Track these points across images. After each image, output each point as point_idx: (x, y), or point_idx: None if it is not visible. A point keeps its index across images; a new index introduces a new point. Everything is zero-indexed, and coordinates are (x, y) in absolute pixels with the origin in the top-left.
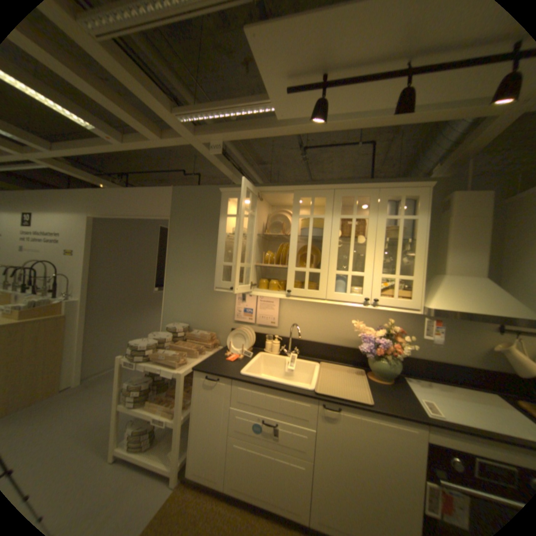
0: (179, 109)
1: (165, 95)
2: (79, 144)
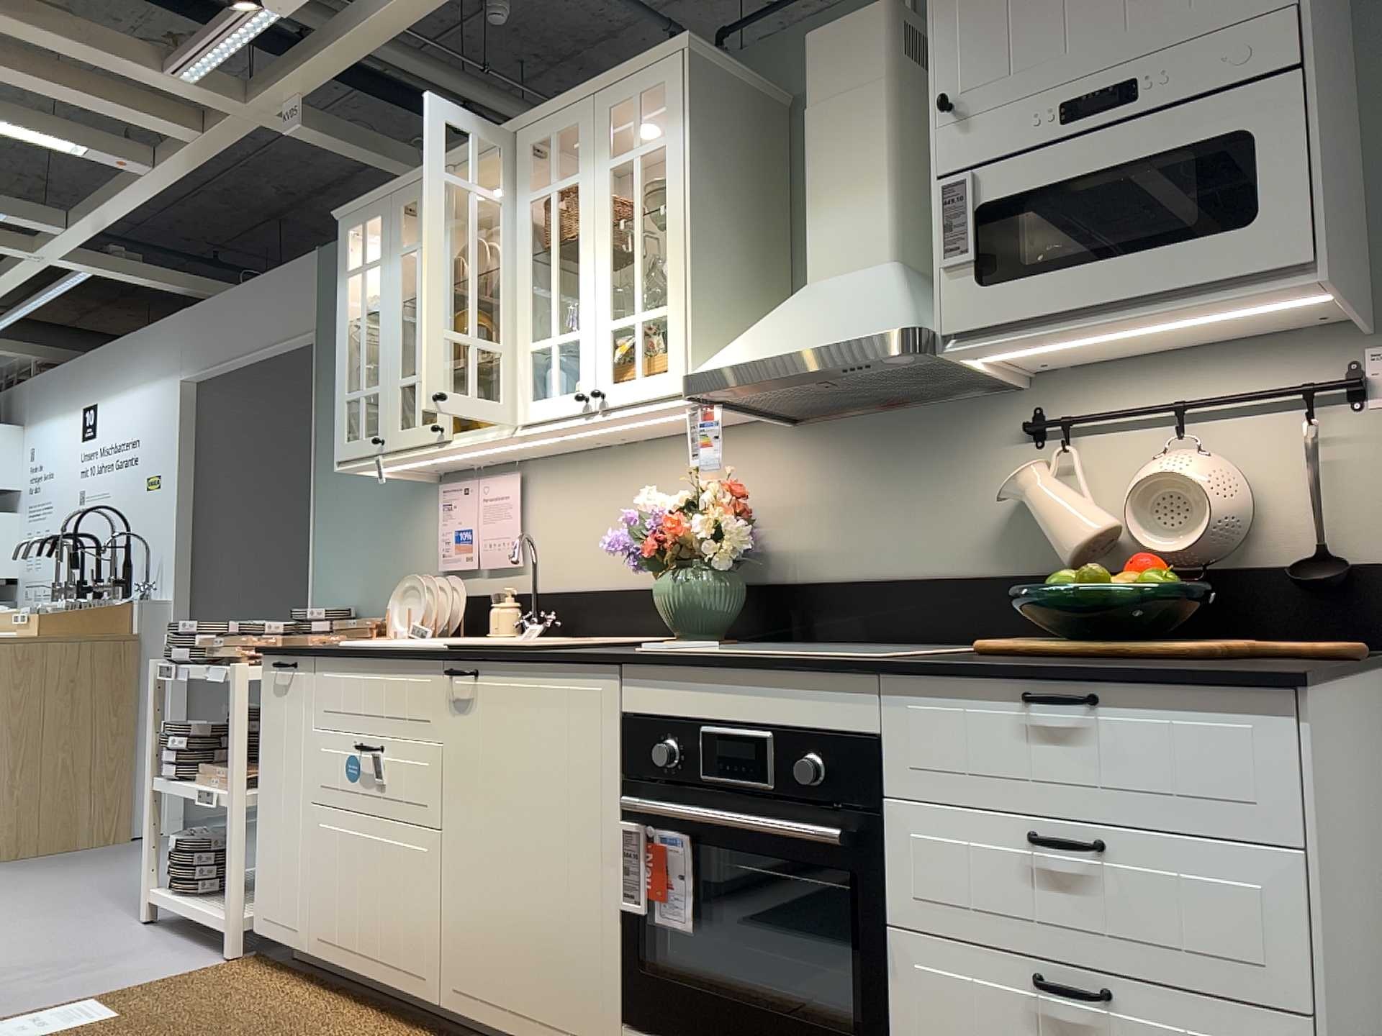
0: (177, 64)
1: (154, 46)
2: (107, 200)
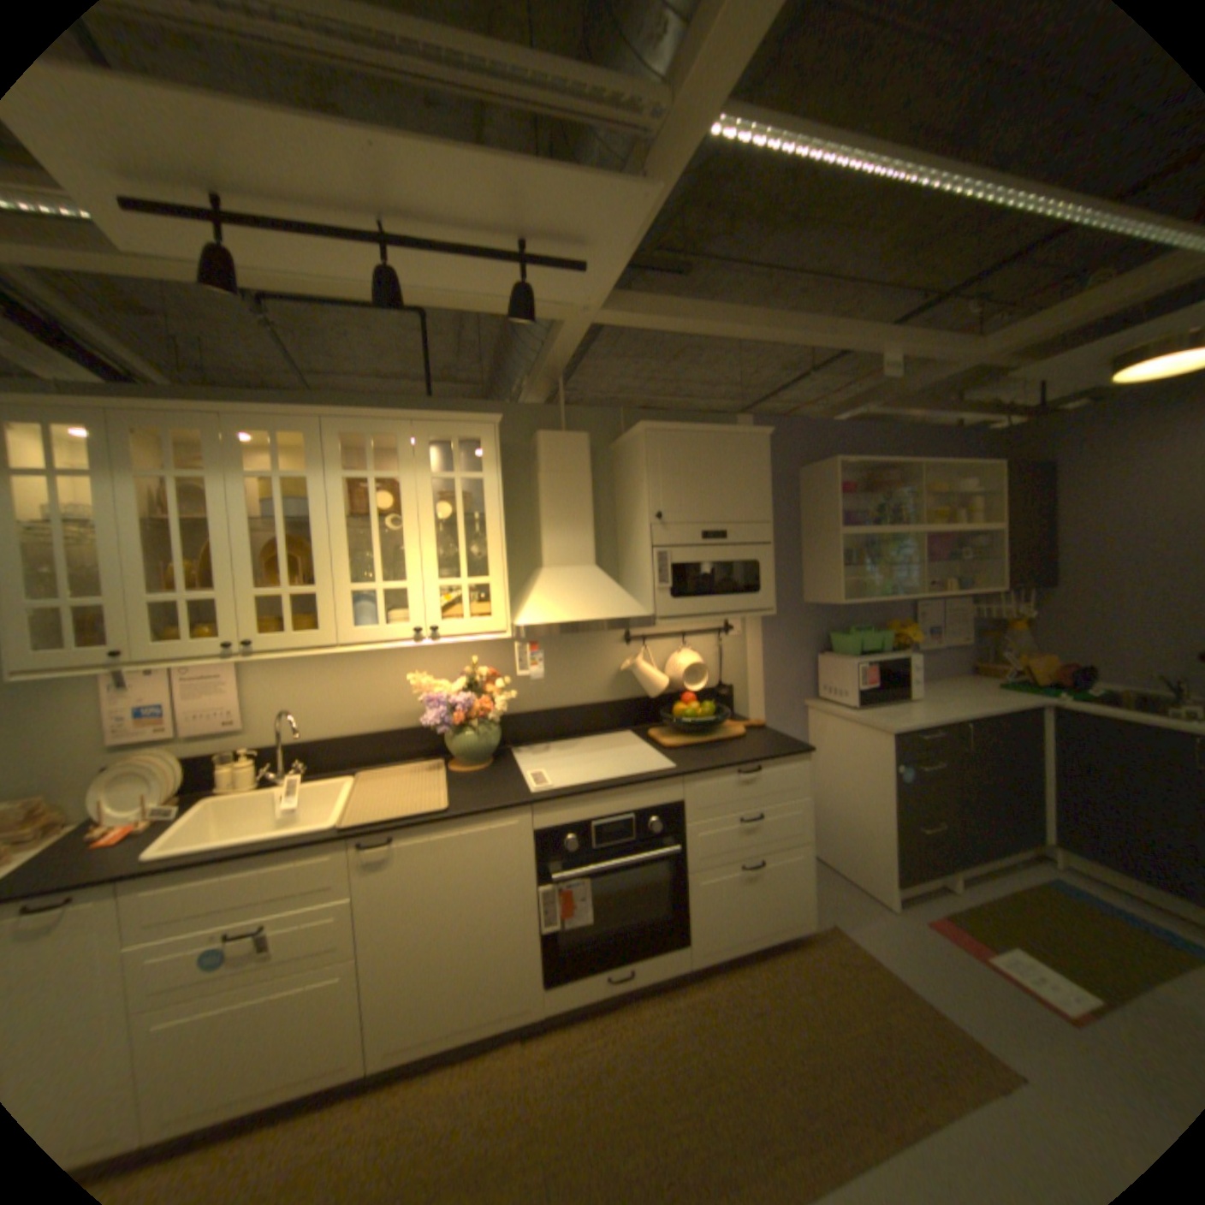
0: None
1: None
2: None
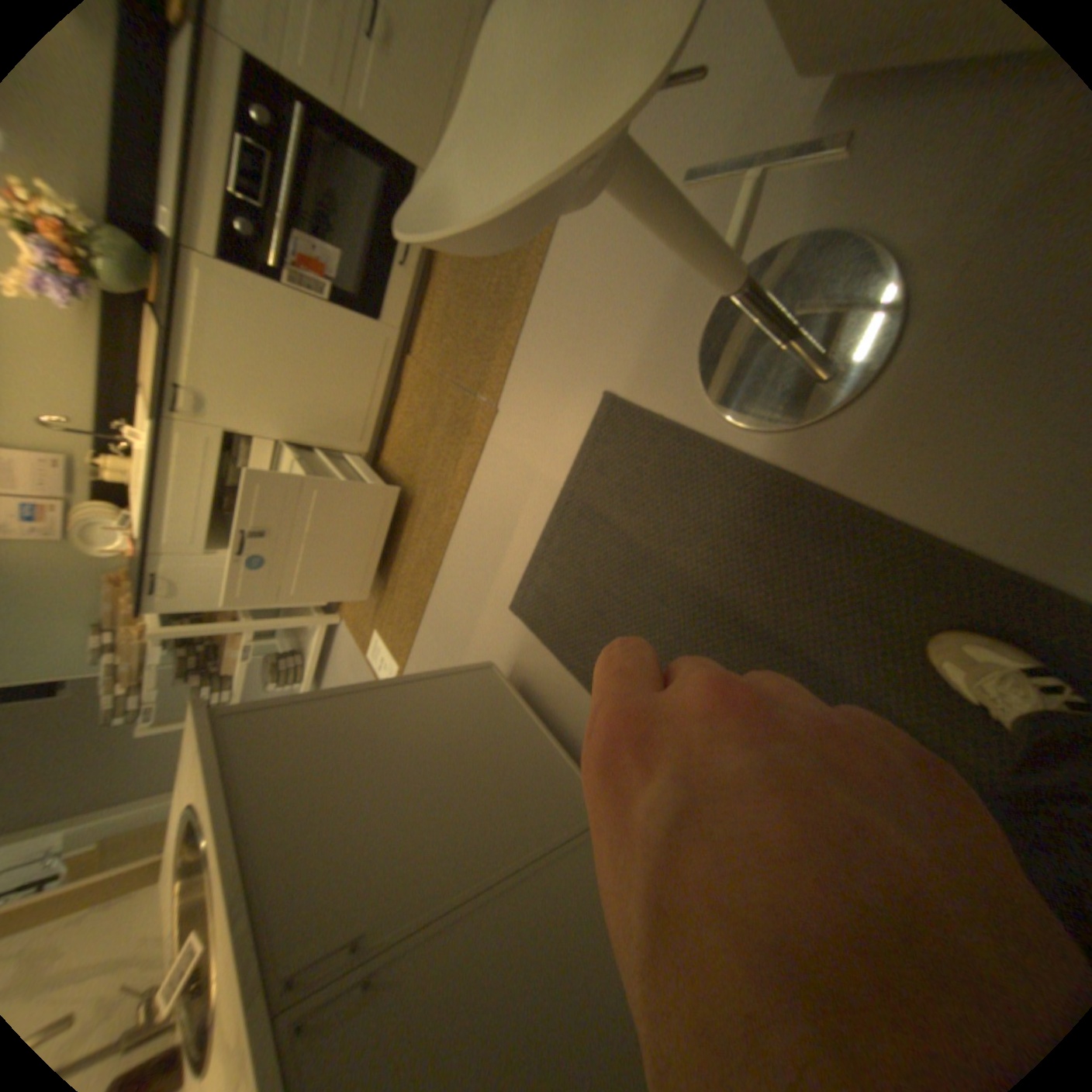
0: None
1: None
2: None
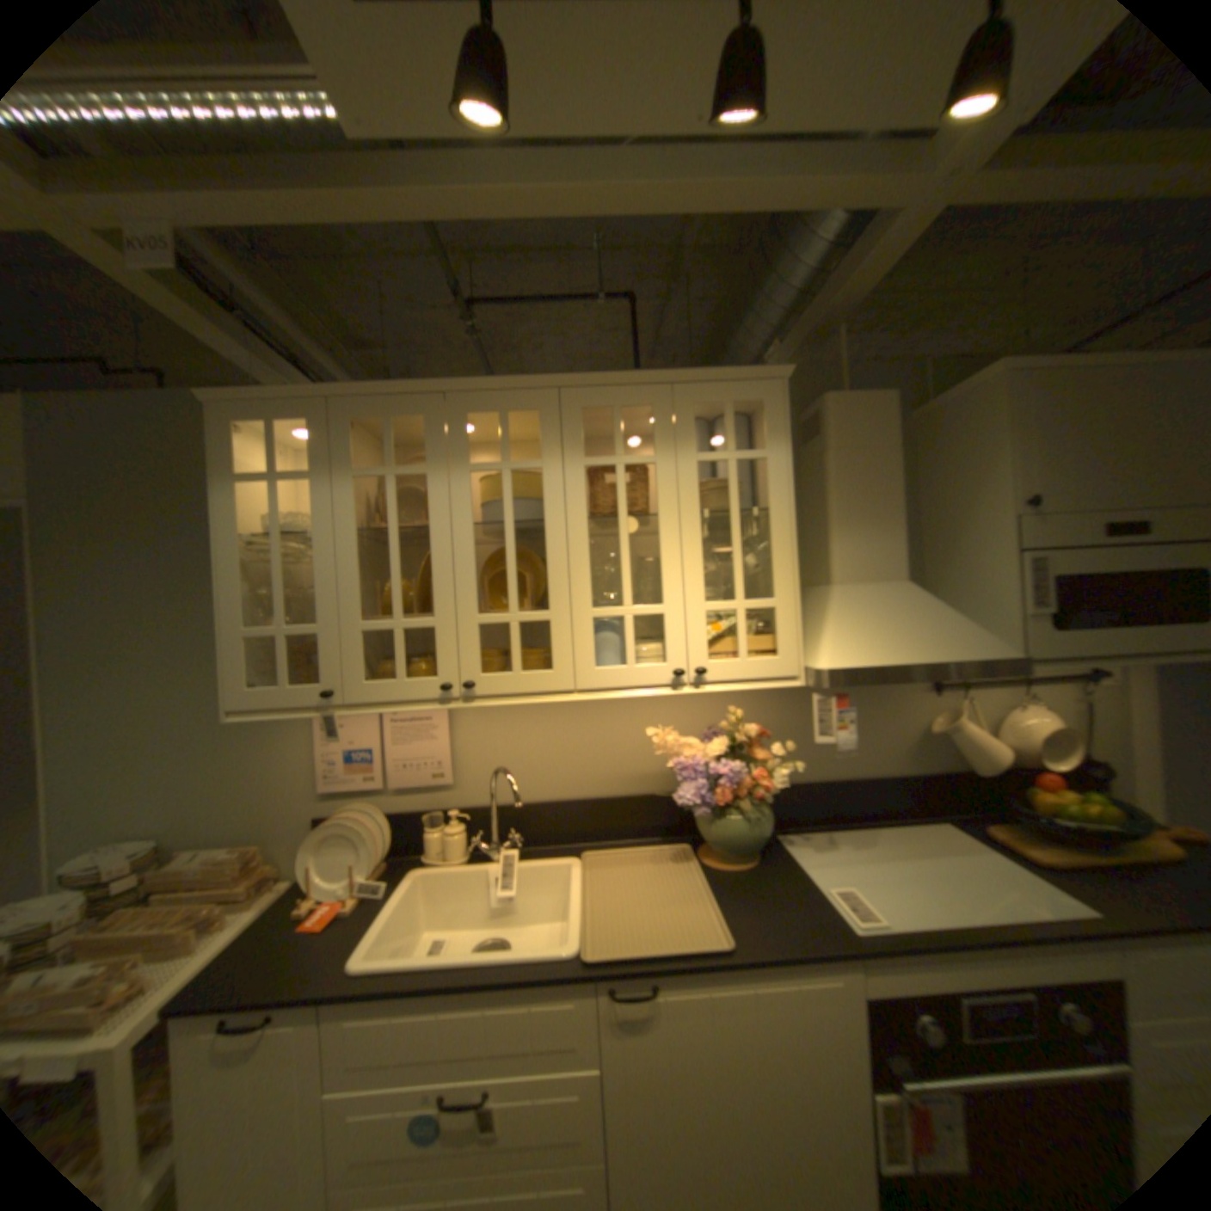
0: None
1: None
2: None
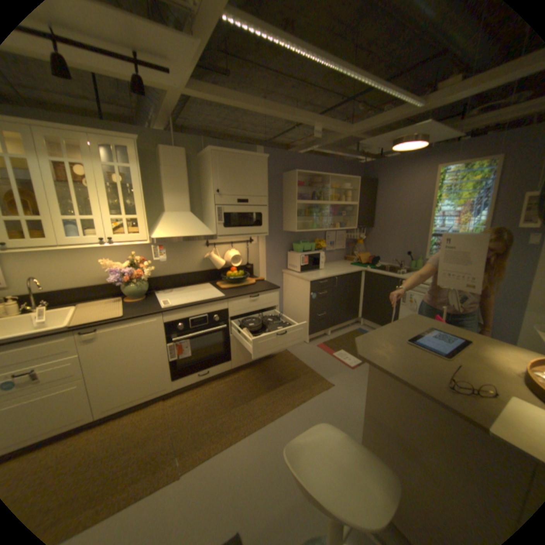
0: None
1: None
2: None
